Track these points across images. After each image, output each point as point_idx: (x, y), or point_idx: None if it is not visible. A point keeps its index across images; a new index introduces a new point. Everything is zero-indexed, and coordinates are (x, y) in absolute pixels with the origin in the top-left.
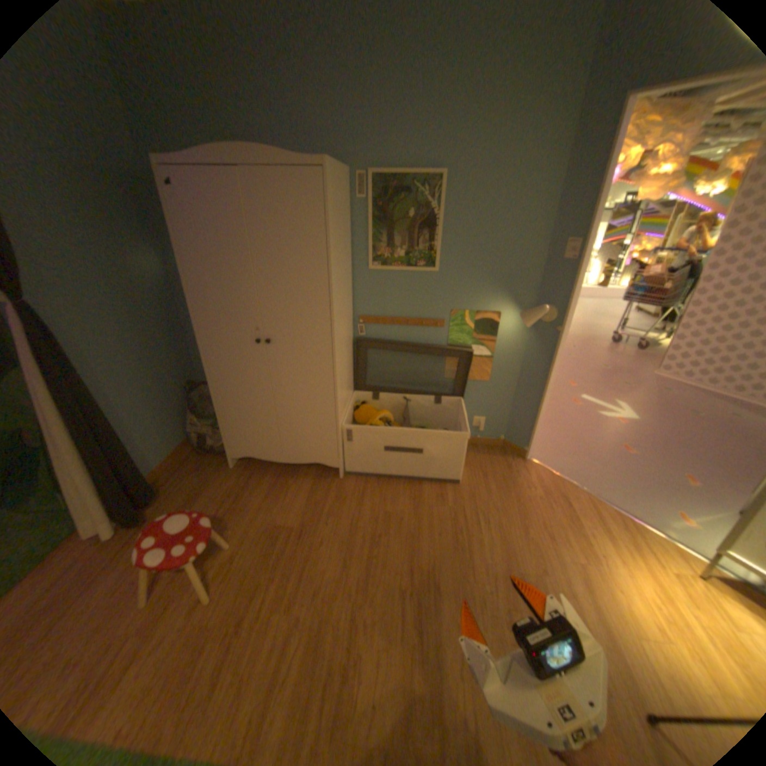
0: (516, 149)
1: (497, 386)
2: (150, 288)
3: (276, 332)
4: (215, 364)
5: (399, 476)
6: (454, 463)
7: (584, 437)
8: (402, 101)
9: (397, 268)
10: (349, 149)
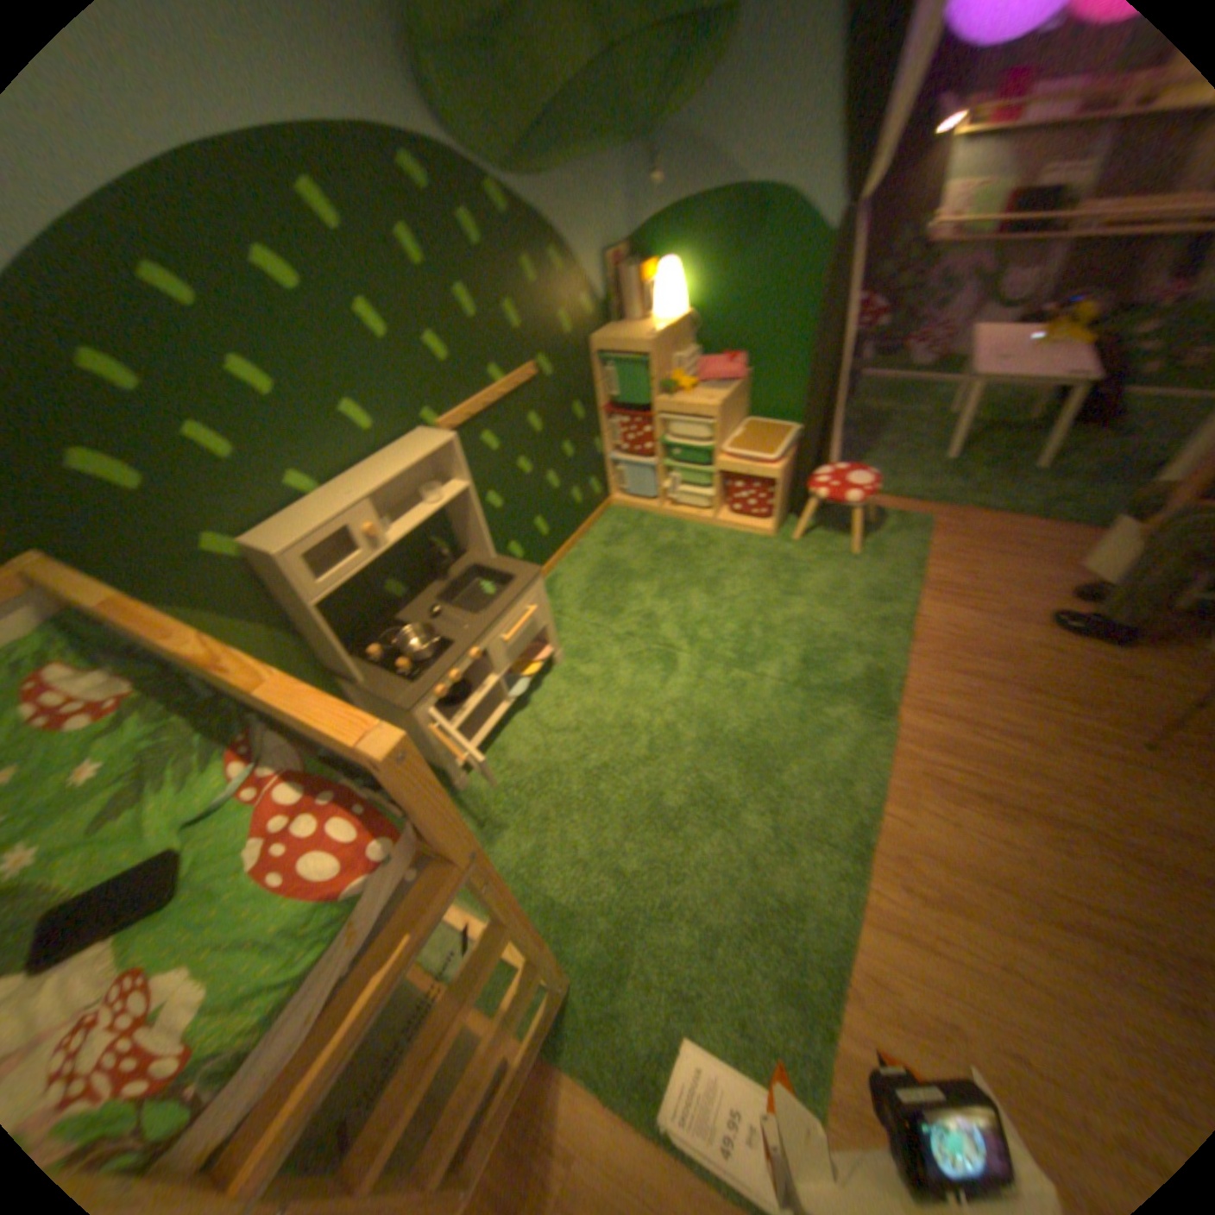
0: None
1: None
2: None
3: None
4: None
5: None
6: None
7: None
8: None
9: None
10: None
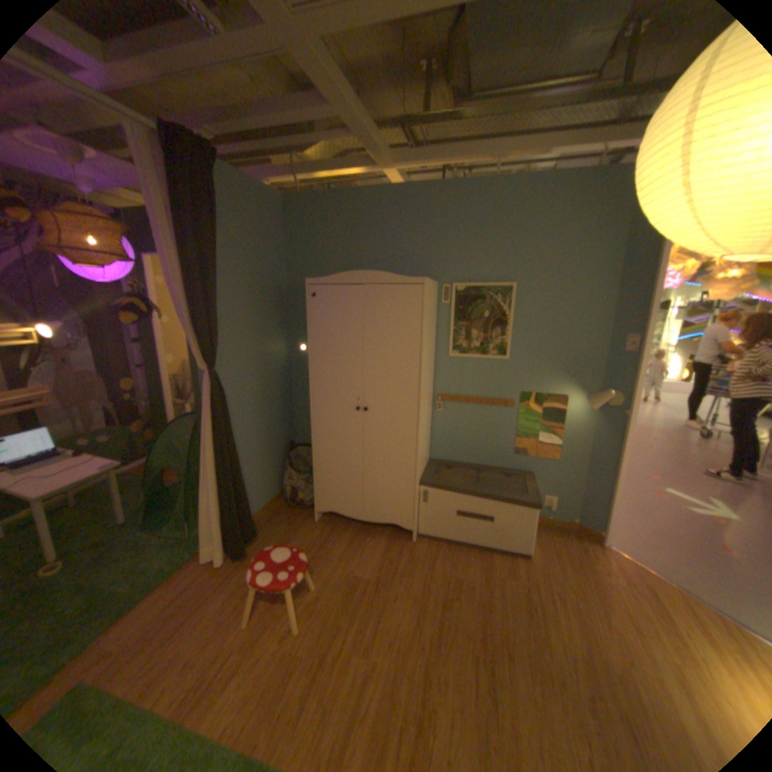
0: (574, 267)
1: (568, 466)
2: (278, 366)
3: (371, 403)
4: (321, 426)
5: (470, 547)
6: (526, 538)
7: (672, 532)
8: (481, 239)
9: (472, 355)
10: (438, 270)
